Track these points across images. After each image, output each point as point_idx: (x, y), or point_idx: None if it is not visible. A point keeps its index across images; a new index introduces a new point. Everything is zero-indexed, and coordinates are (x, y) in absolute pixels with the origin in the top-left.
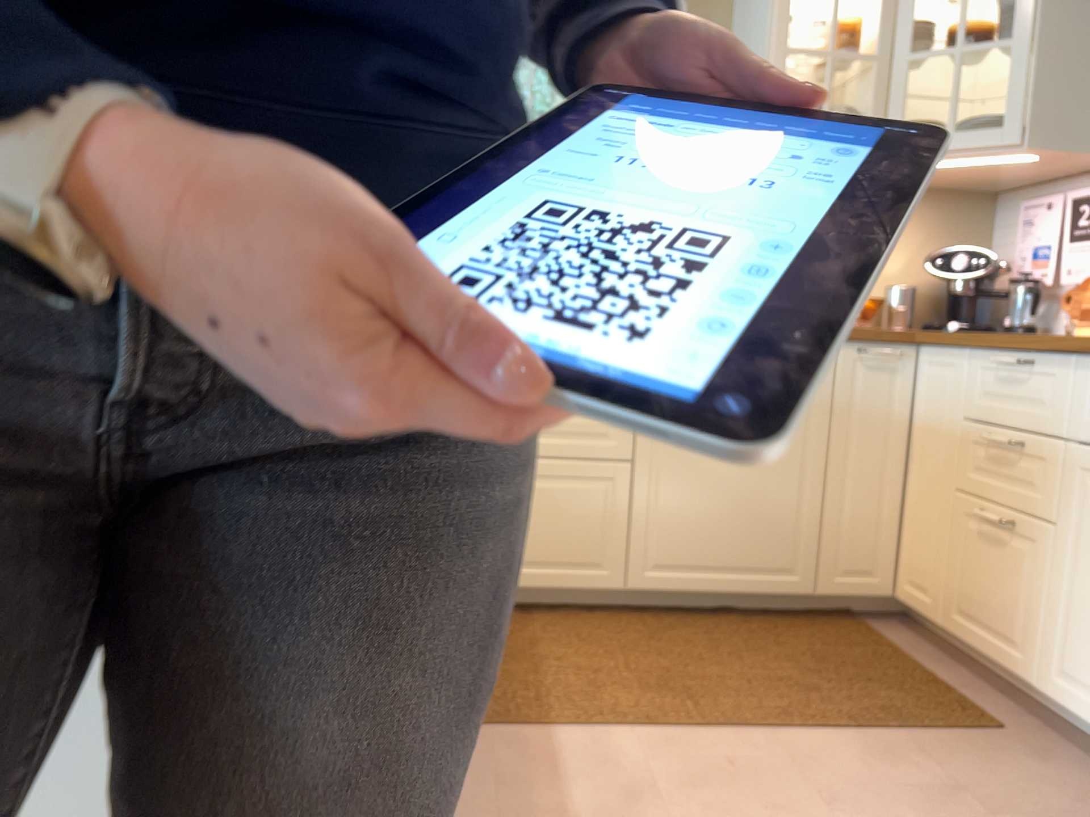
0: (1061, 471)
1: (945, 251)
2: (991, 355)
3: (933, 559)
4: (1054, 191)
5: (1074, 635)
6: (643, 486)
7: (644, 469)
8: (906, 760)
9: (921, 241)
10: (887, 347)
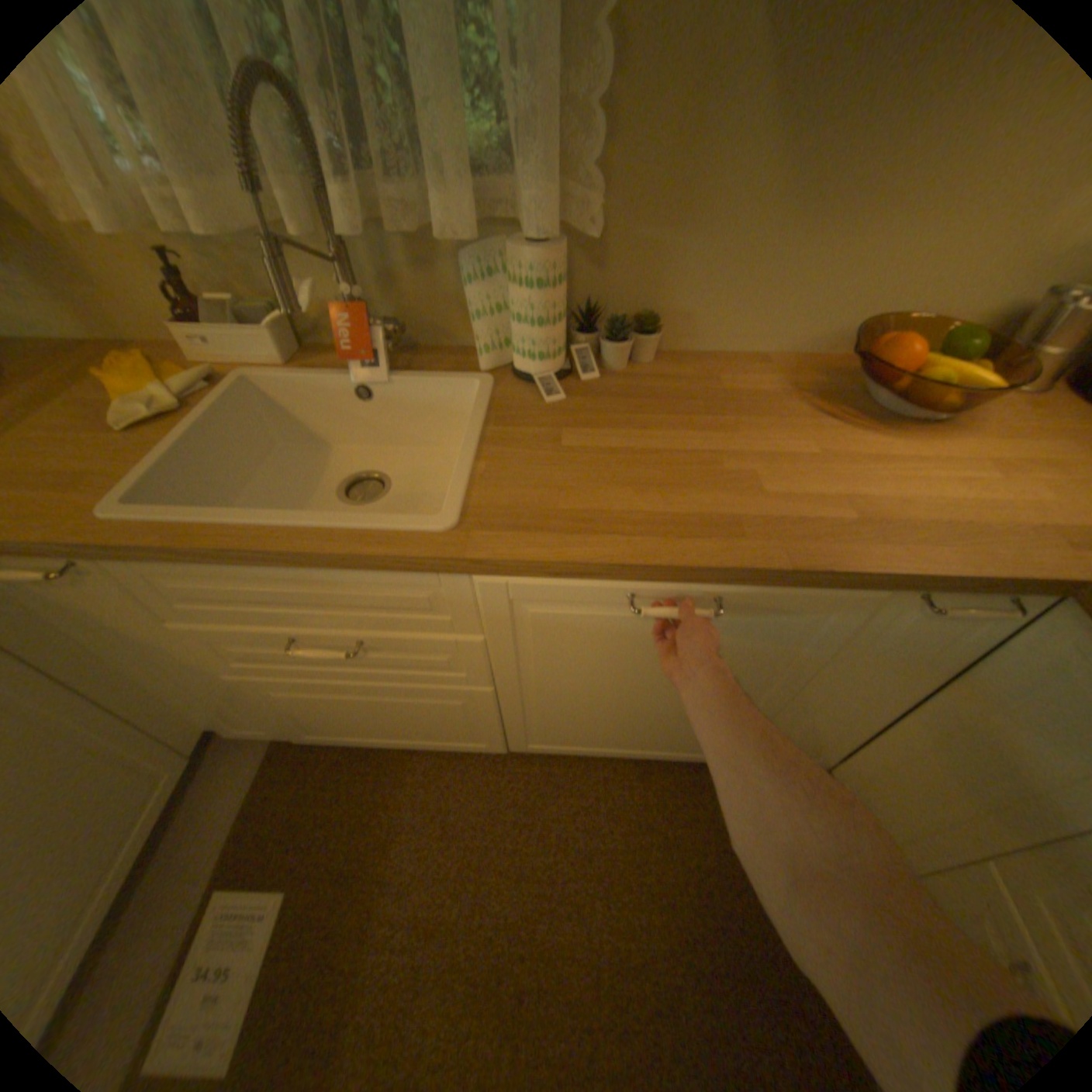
0: None
1: None
2: None
3: (898, 834)
4: None
5: None
6: (512, 704)
7: (510, 694)
8: None
9: None
10: (994, 593)
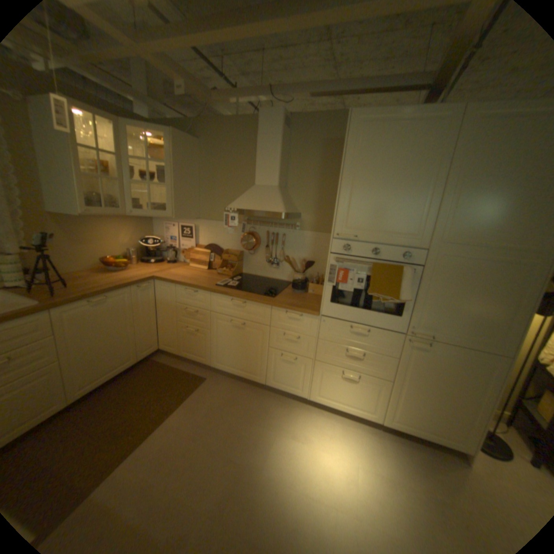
0: (208, 318)
1: (140, 234)
2: (182, 287)
3: (171, 339)
4: (171, 220)
5: (217, 353)
6: (66, 367)
7: (64, 361)
8: (195, 407)
9: (132, 232)
10: (144, 283)
